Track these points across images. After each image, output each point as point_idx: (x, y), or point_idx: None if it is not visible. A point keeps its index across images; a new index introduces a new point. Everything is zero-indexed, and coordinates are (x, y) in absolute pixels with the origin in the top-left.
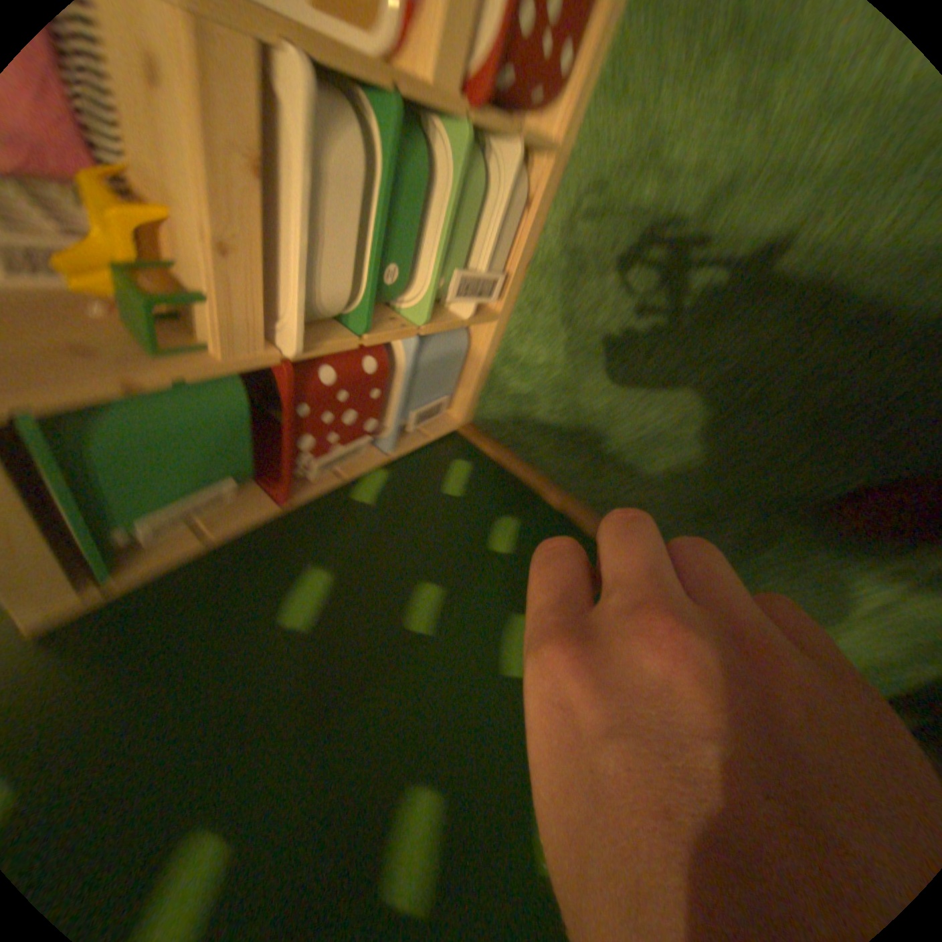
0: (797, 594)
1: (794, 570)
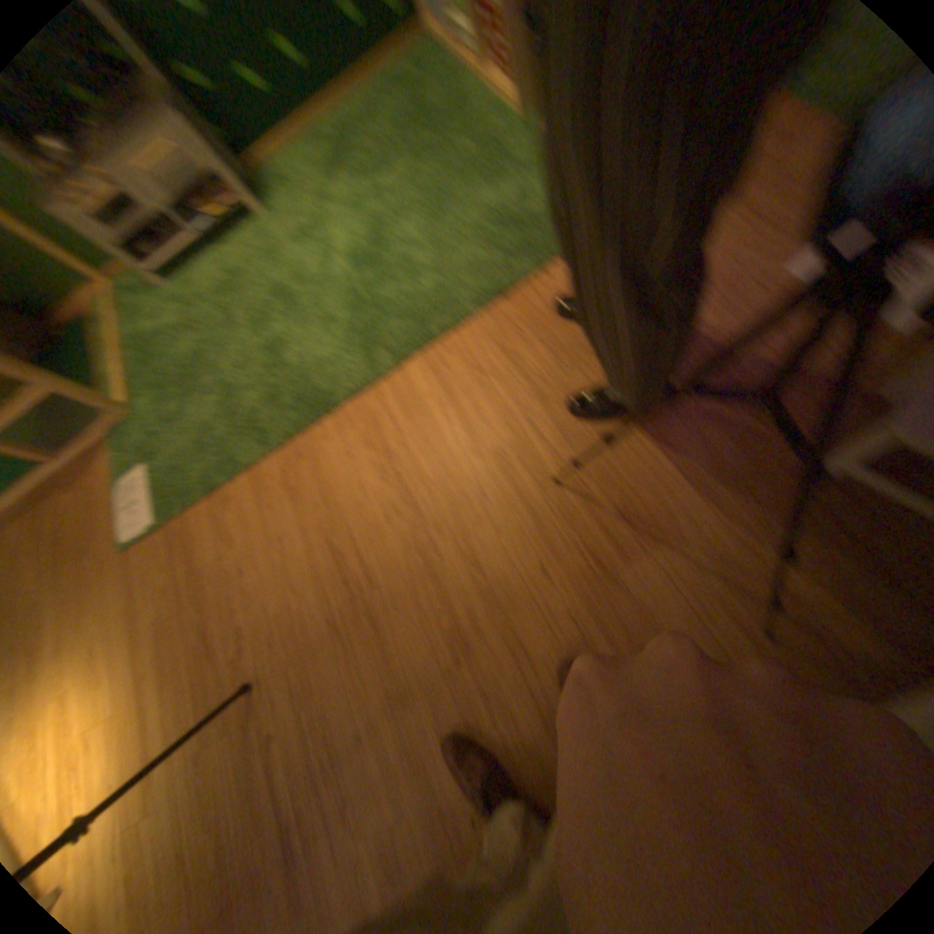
0: (303, 153)
1: (311, 152)
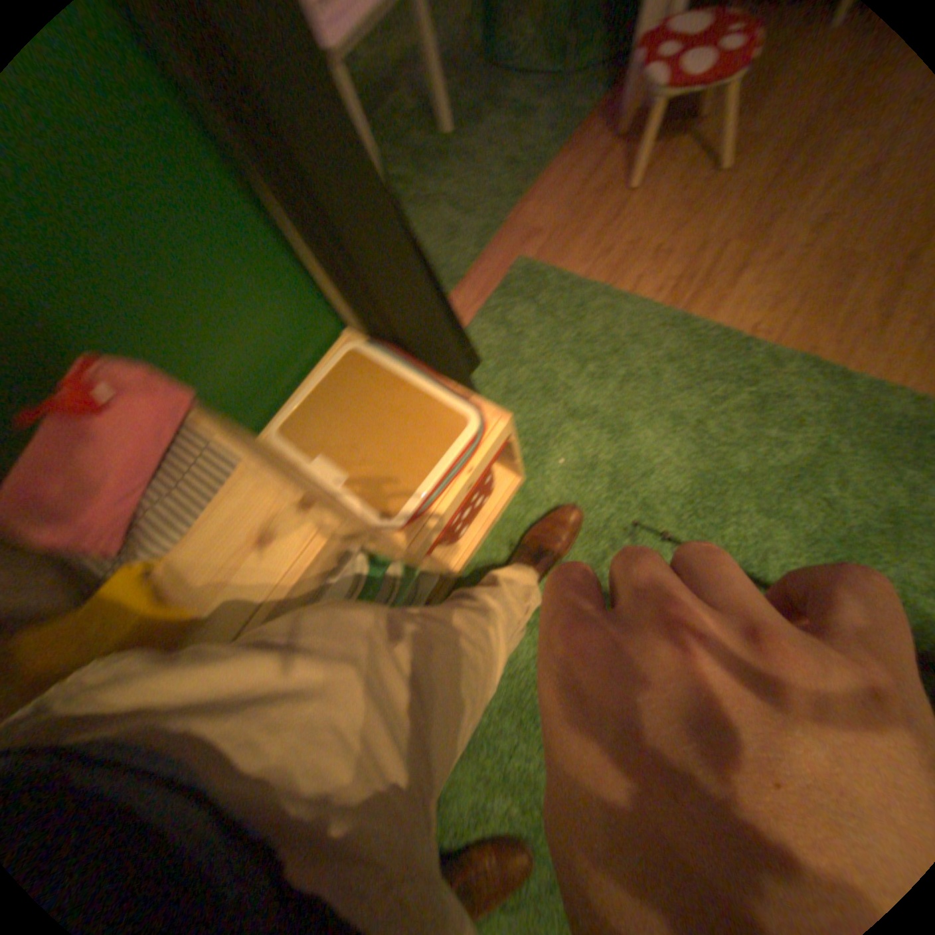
0: None
1: None
